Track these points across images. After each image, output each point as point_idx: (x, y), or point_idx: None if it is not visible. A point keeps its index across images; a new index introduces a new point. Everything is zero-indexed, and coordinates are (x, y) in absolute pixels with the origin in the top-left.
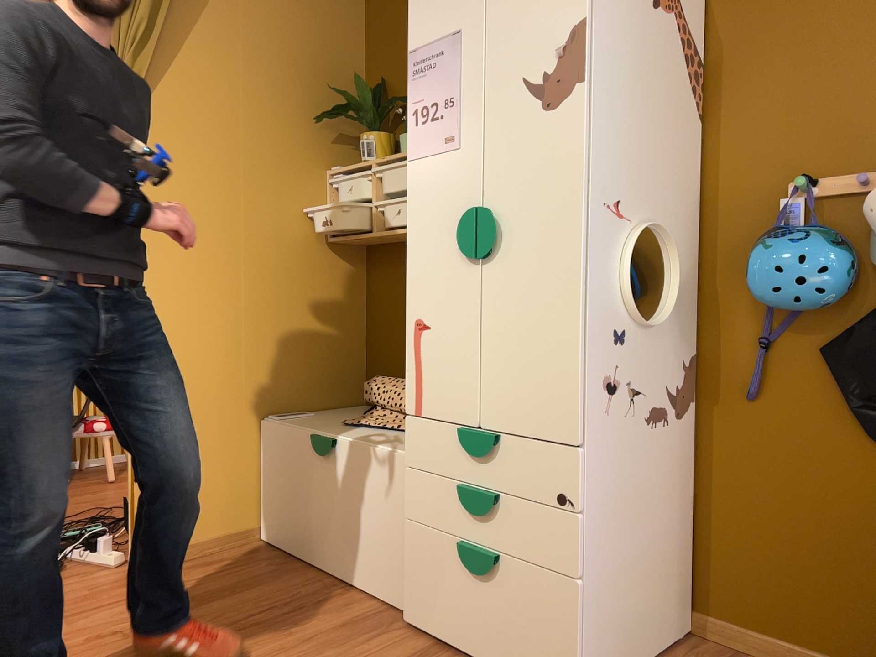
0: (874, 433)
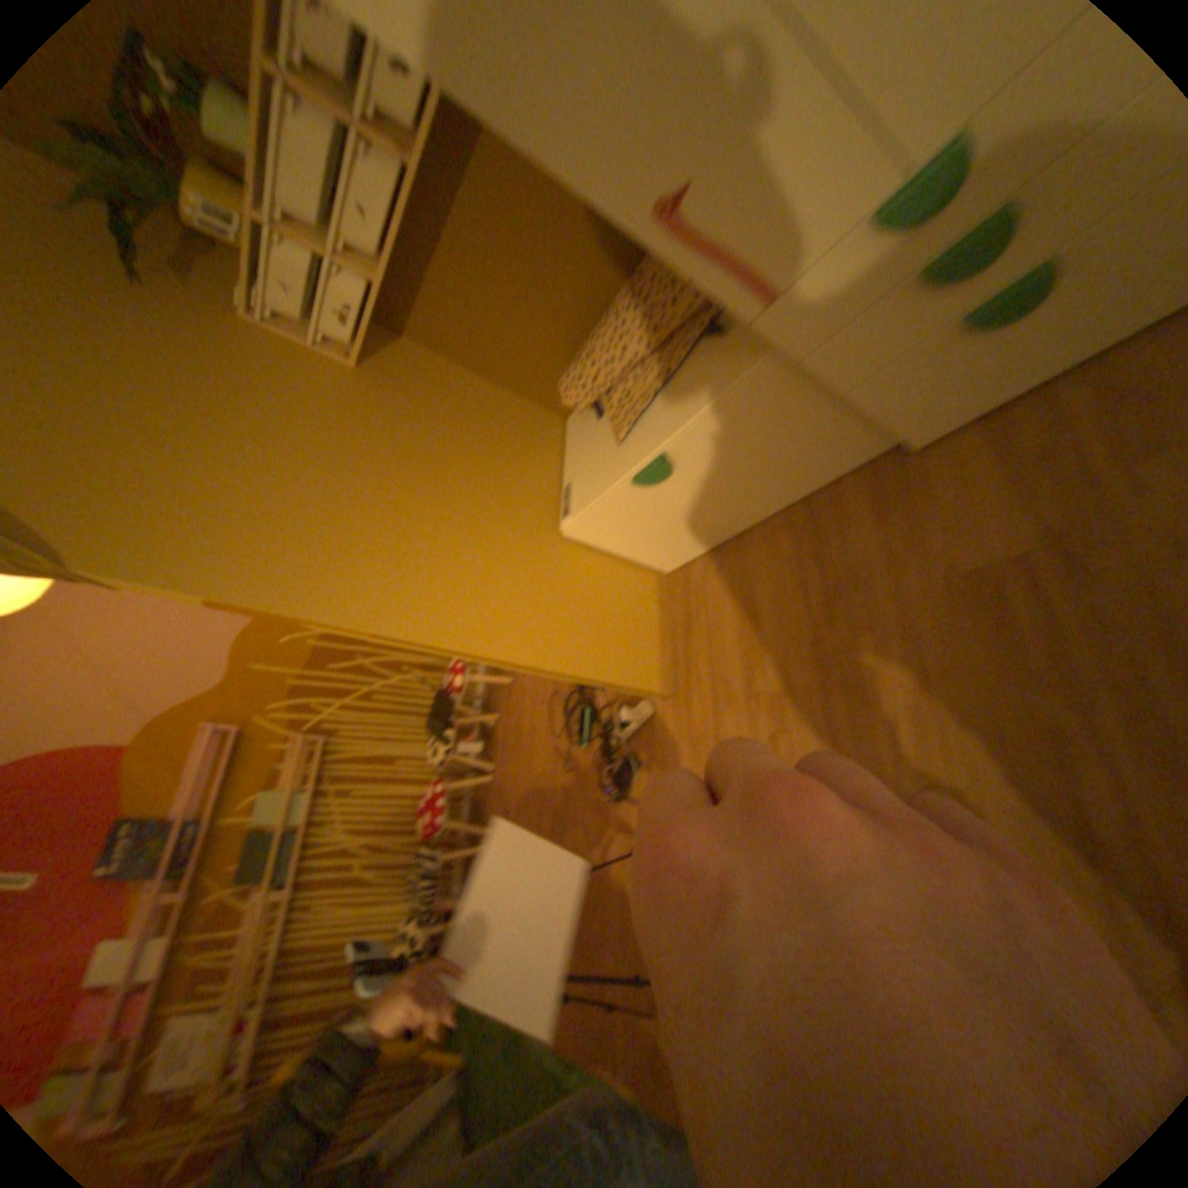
0: None
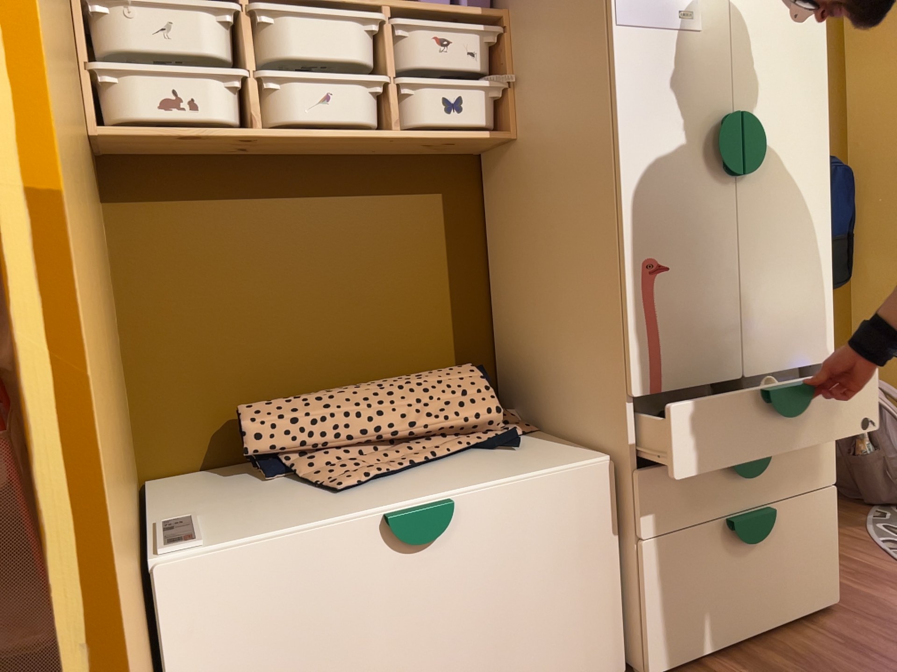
0: None
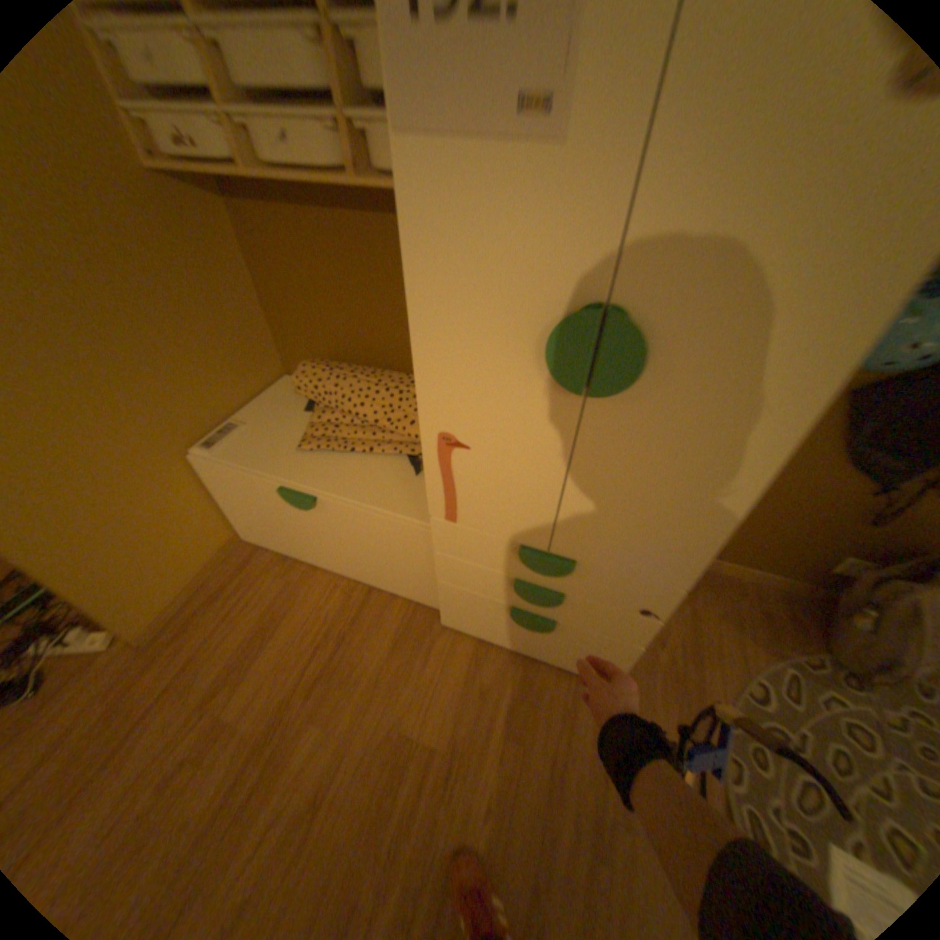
0: (860, 464)
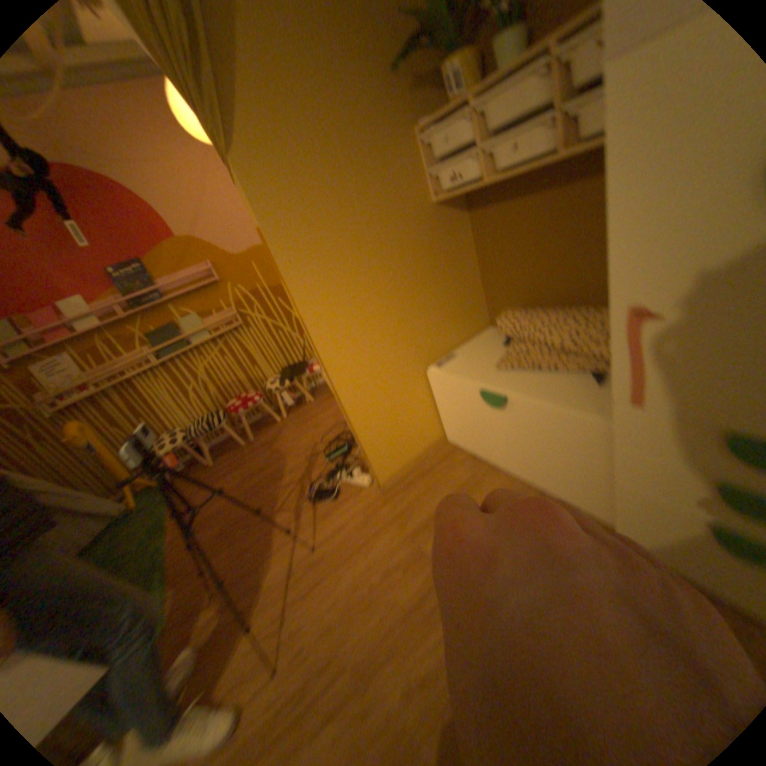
0: None
